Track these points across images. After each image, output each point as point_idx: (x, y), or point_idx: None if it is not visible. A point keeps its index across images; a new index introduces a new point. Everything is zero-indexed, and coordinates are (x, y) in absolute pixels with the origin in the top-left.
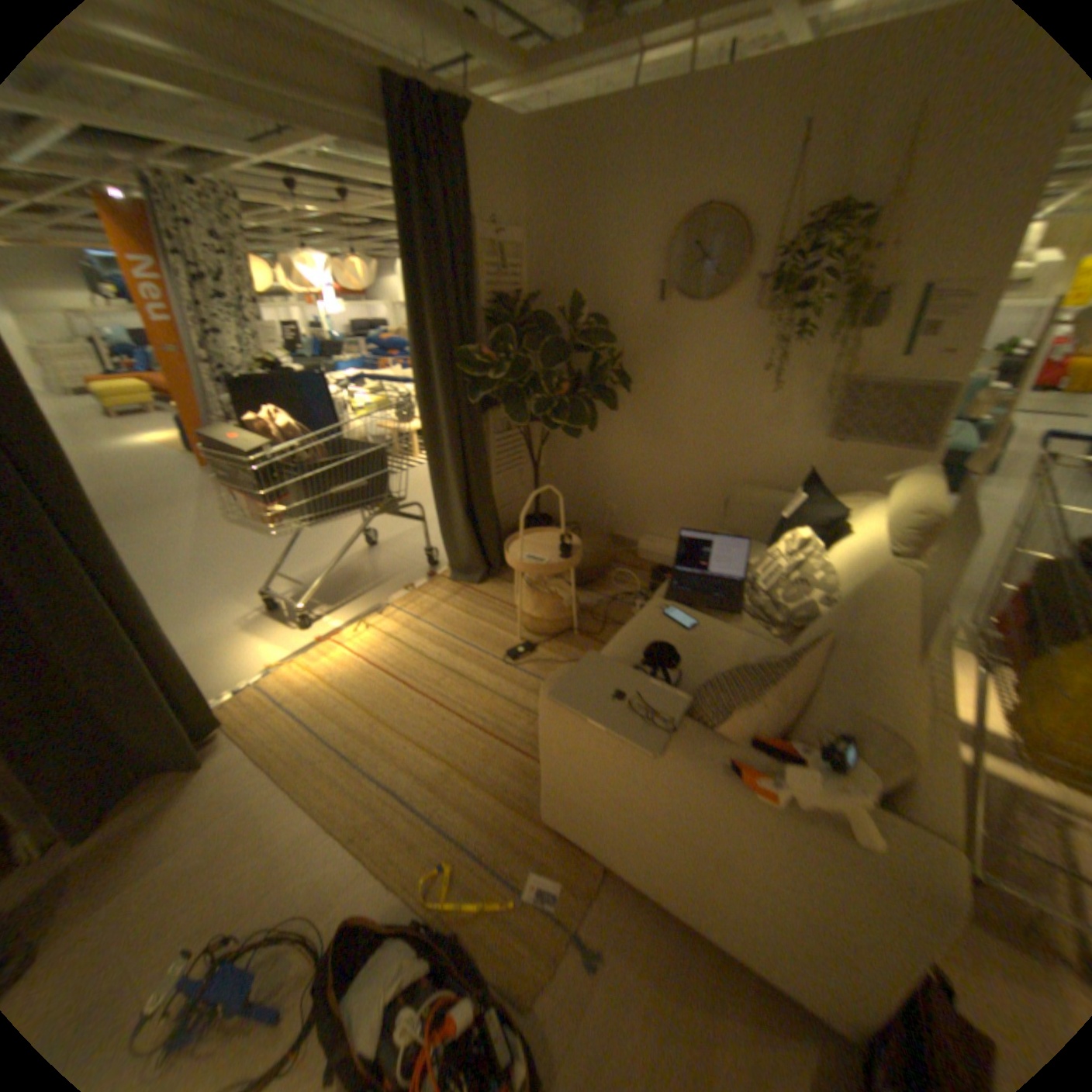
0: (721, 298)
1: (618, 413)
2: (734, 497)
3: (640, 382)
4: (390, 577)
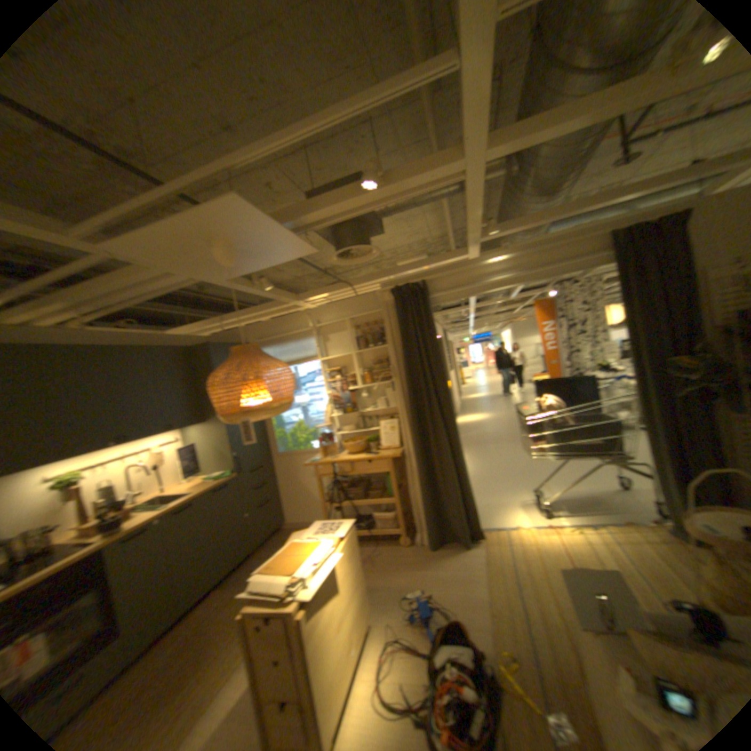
0: None
1: None
2: None
3: None
4: (625, 513)
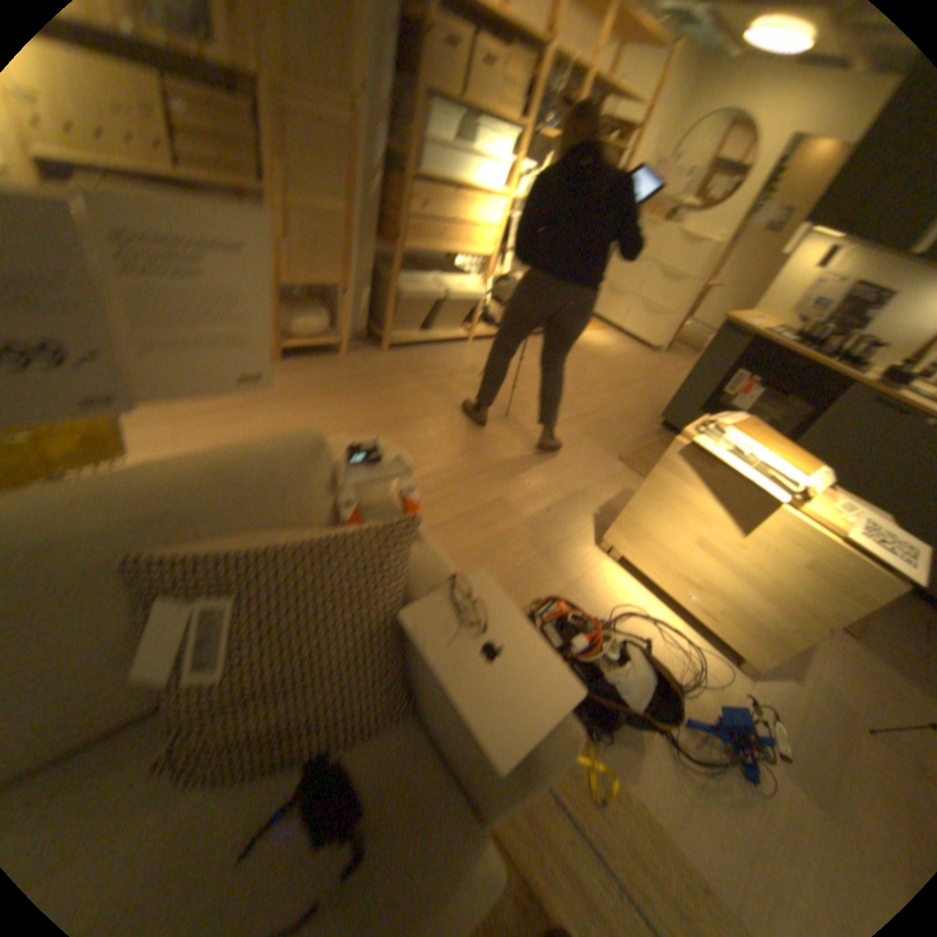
0: None
1: None
2: None
3: None
4: None
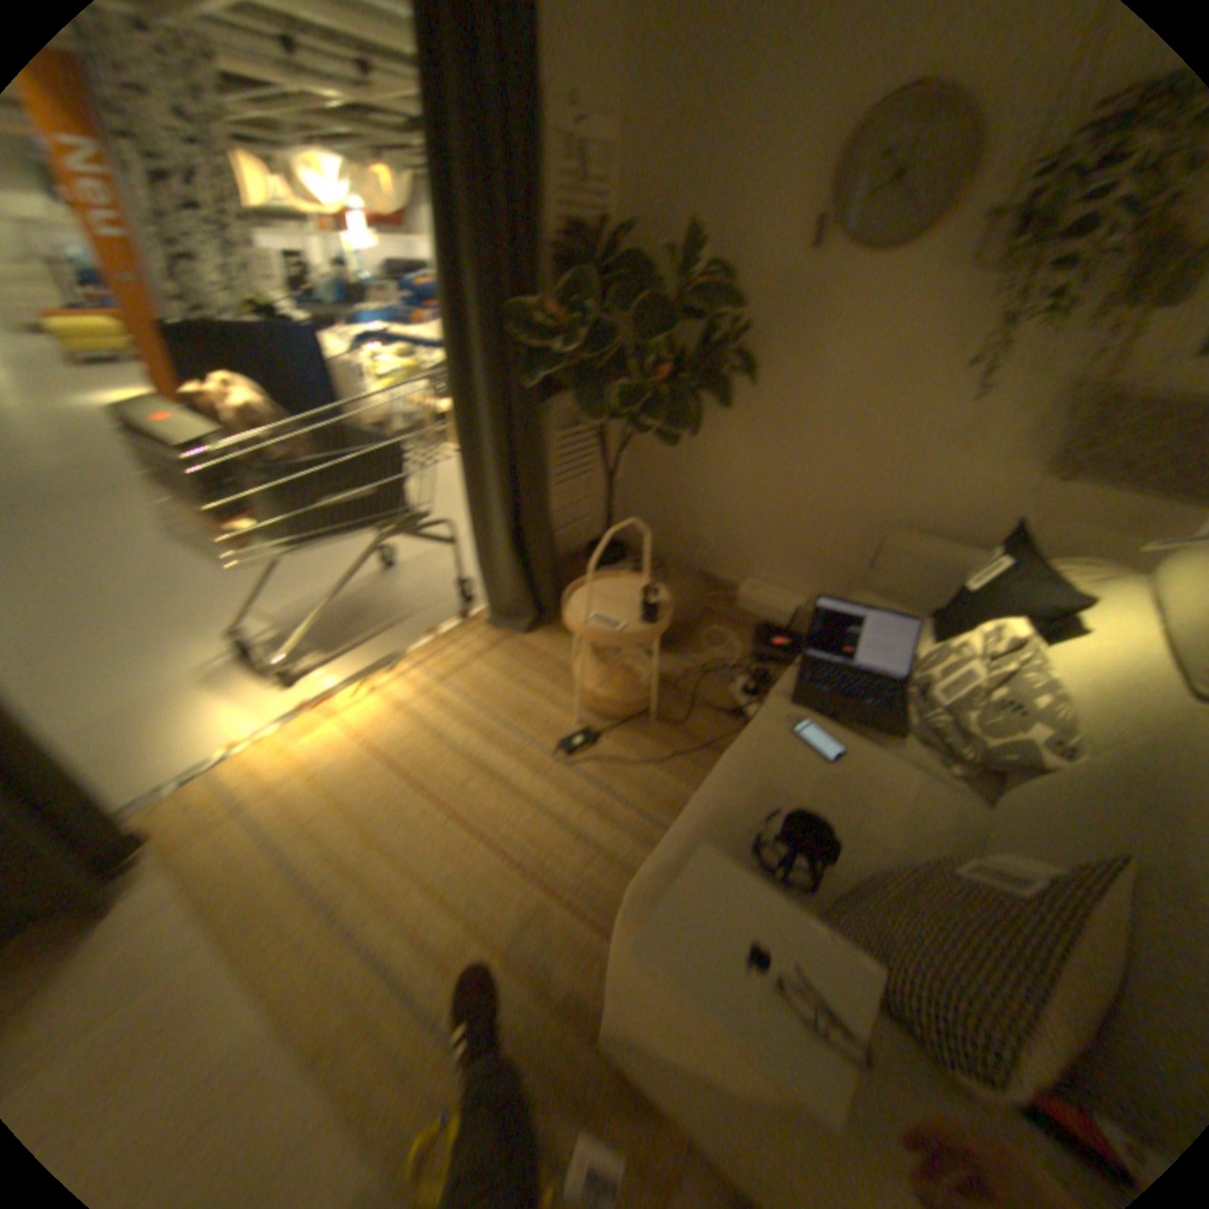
0: (915, 245)
1: (733, 411)
2: (892, 546)
3: (771, 367)
4: (414, 613)
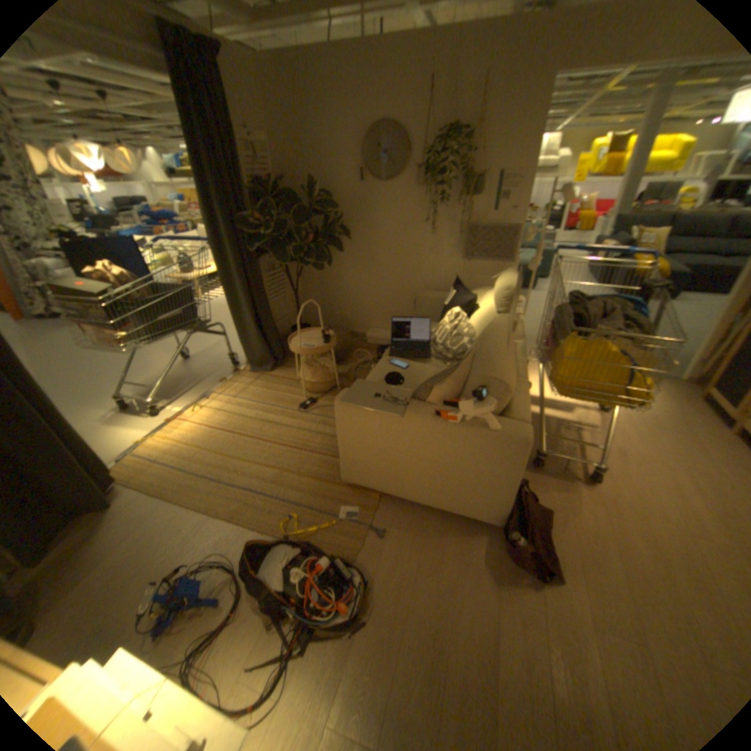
0: (396, 180)
1: (343, 254)
2: (418, 298)
3: (355, 233)
4: (207, 377)
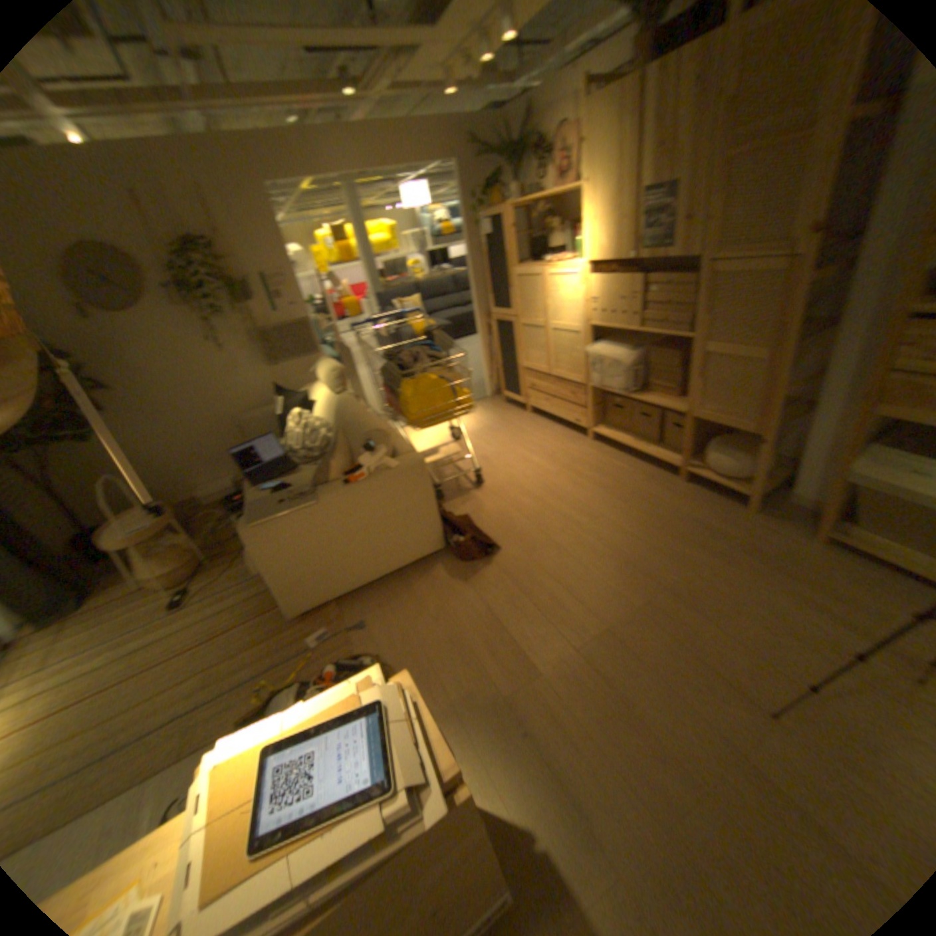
0: (135, 306)
1: (99, 415)
2: (239, 424)
3: (104, 384)
4: None
